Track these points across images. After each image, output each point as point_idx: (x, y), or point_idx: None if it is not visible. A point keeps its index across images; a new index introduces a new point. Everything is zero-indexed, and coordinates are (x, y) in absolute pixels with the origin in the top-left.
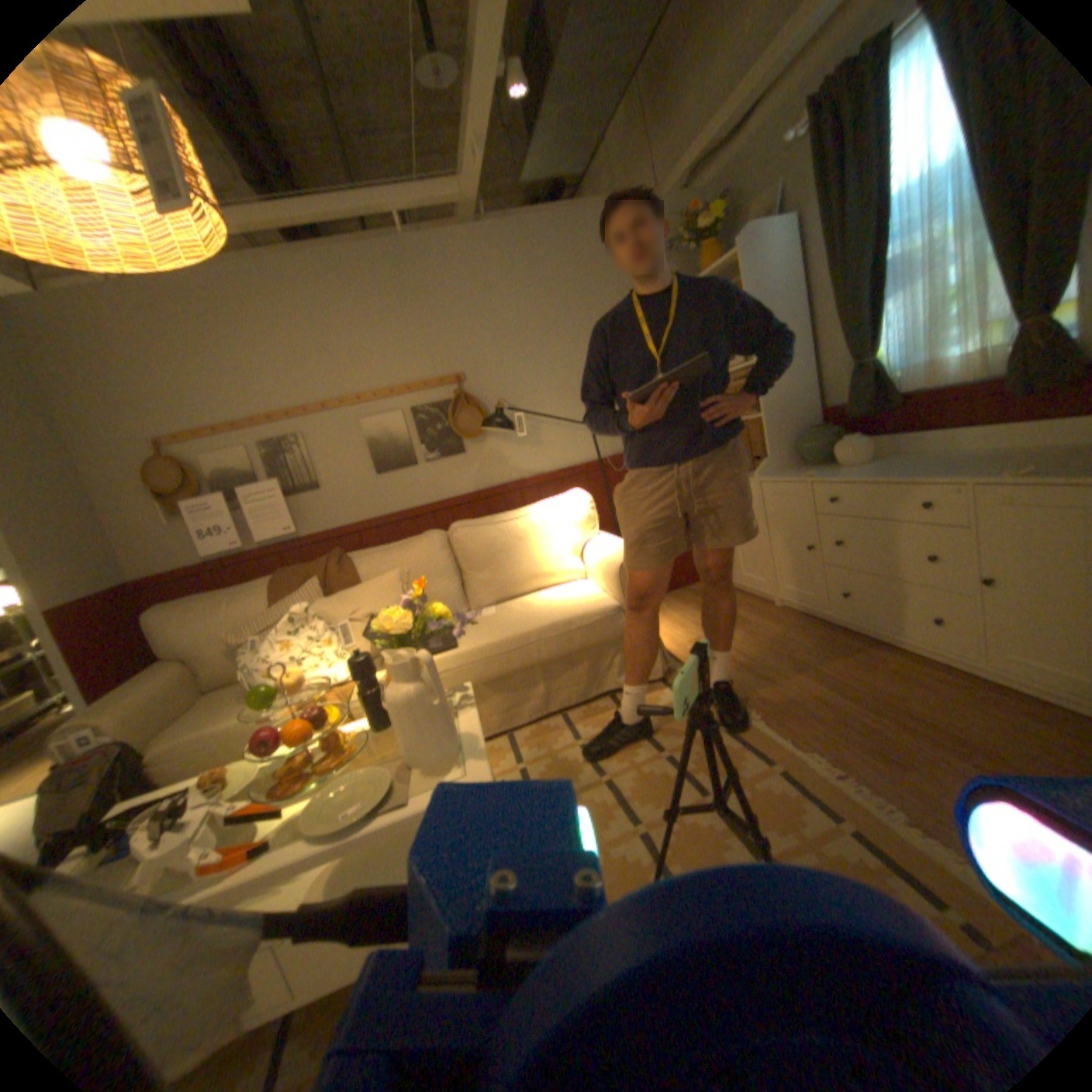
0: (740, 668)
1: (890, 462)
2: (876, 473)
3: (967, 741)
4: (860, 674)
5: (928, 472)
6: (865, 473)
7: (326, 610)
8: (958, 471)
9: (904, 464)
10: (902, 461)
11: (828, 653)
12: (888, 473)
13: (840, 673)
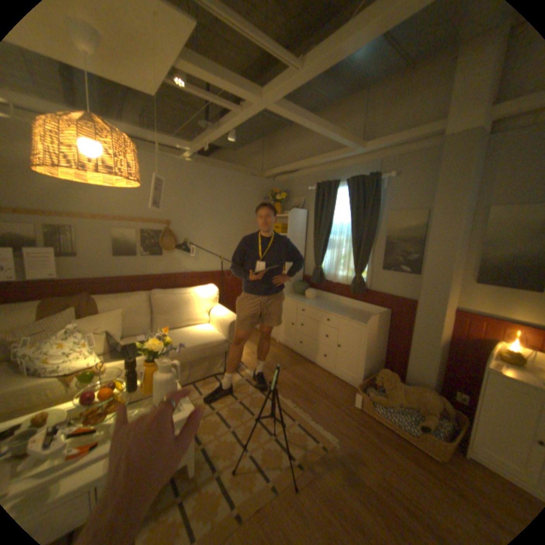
0: (264, 367)
1: (319, 301)
2: (316, 305)
3: (327, 395)
4: (301, 372)
5: (329, 310)
6: (313, 305)
7: (80, 329)
8: (336, 312)
9: (323, 304)
10: (322, 302)
11: (292, 363)
12: (319, 306)
13: (296, 371)
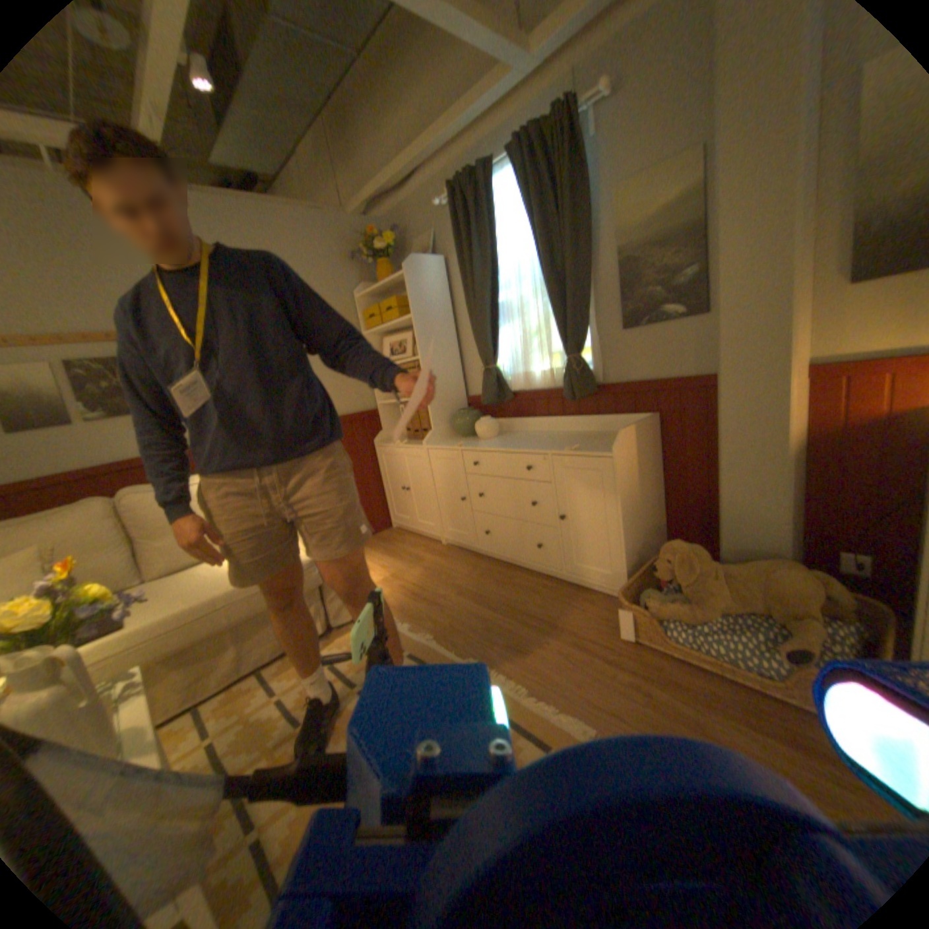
0: (417, 599)
1: (508, 438)
2: (500, 445)
3: (557, 626)
4: (497, 590)
5: (528, 446)
6: (493, 445)
7: None
8: (543, 446)
9: (515, 439)
10: (514, 438)
11: (477, 577)
12: (506, 446)
13: (485, 592)
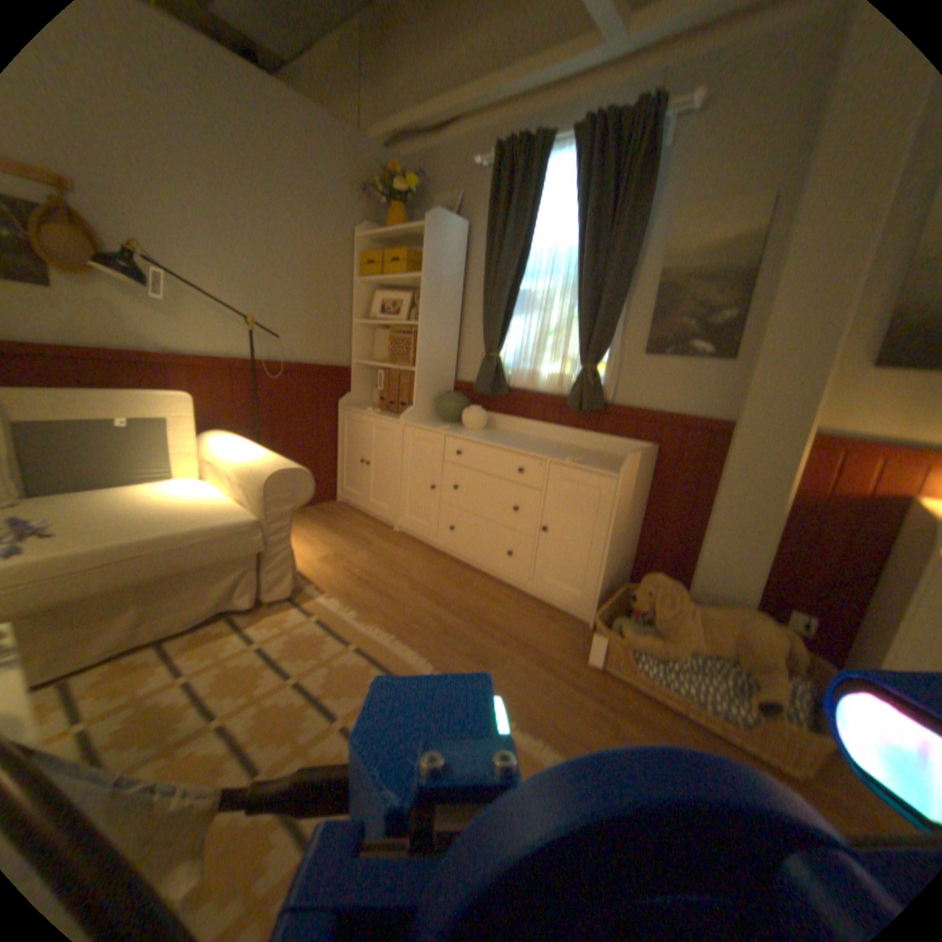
0: (365, 586)
1: (495, 433)
2: (490, 440)
3: (521, 640)
4: (456, 590)
5: (522, 447)
6: (483, 438)
7: None
8: (539, 451)
9: (505, 437)
10: (503, 435)
11: (433, 573)
12: (498, 441)
13: (442, 590)
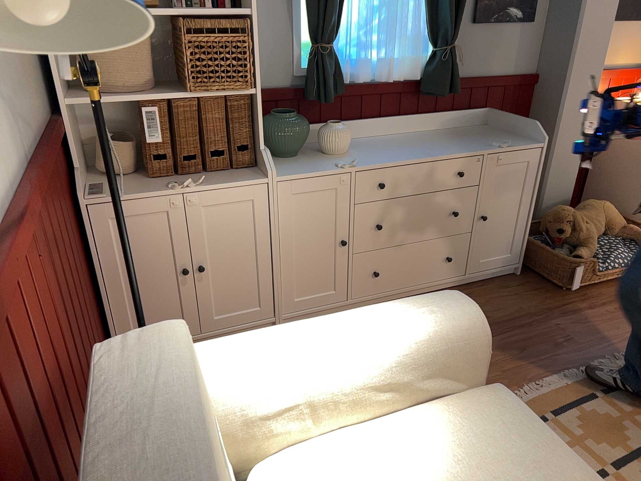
0: None
1: (364, 147)
2: (405, 155)
3: (533, 312)
4: None
5: (441, 150)
6: (395, 157)
7: None
8: (459, 148)
9: (388, 147)
10: (373, 146)
11: None
12: (414, 154)
13: None
